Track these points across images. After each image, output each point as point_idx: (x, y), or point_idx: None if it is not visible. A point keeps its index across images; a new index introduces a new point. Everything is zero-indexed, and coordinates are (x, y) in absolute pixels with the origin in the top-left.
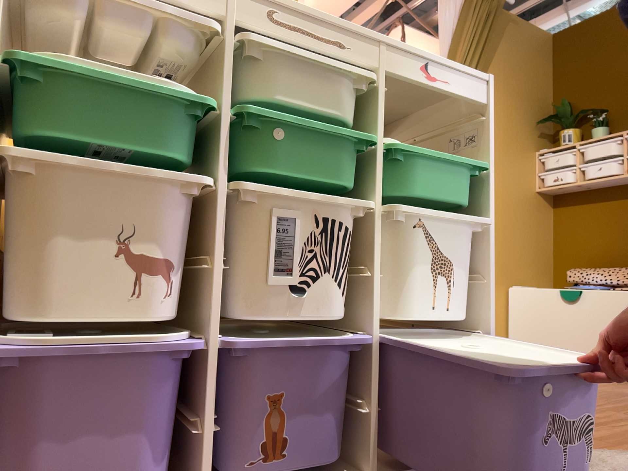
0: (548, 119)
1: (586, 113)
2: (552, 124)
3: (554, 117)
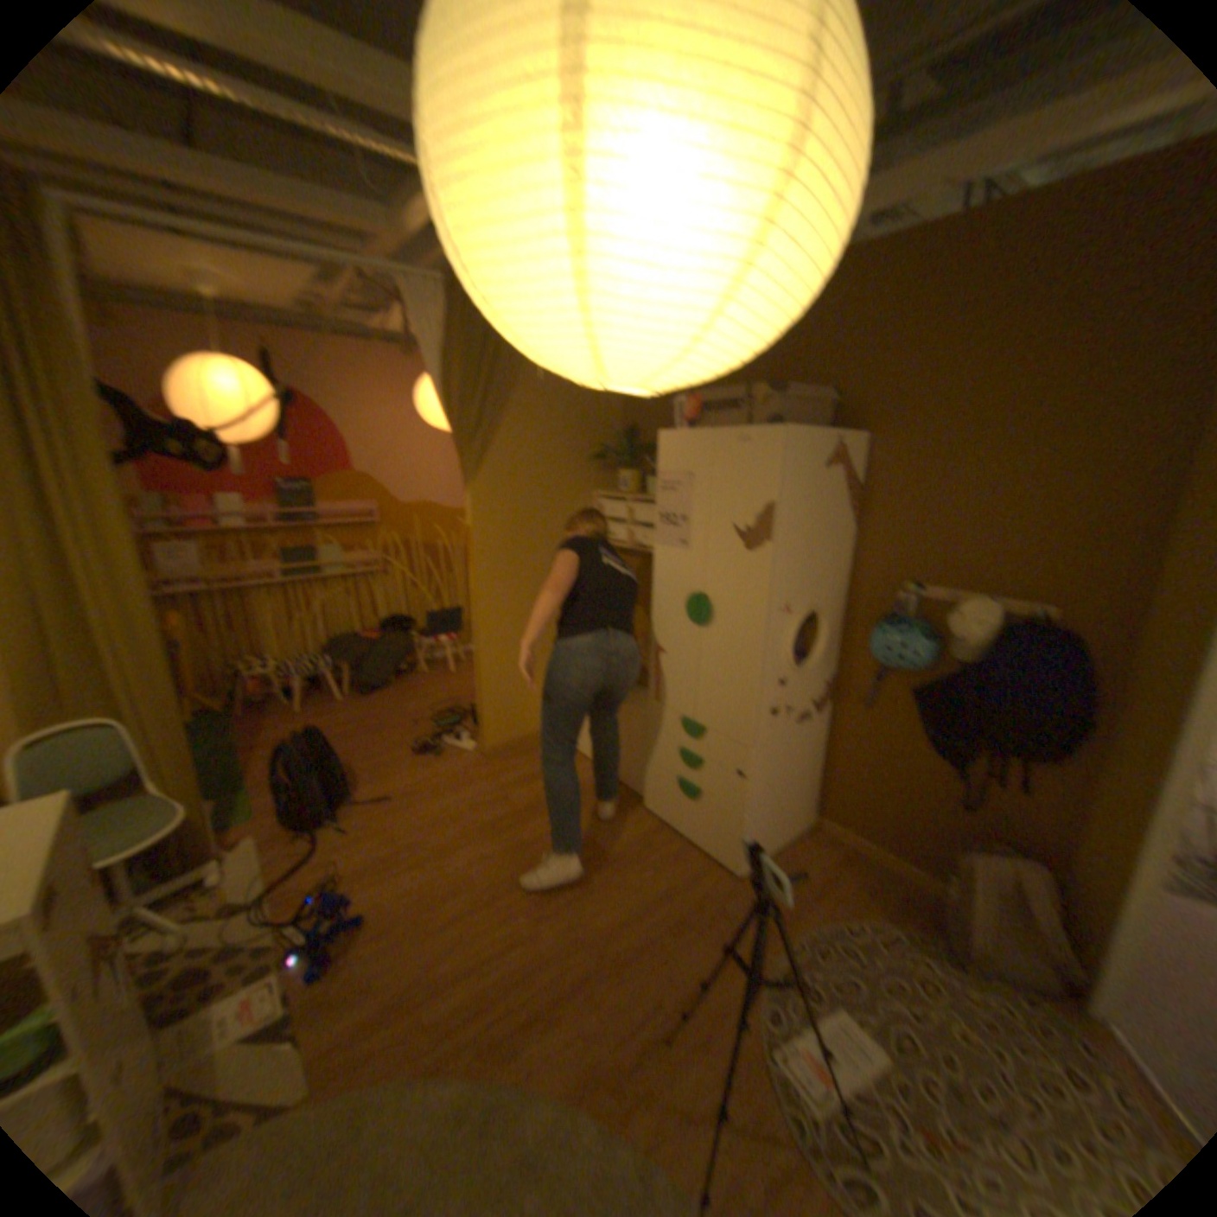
0: (613, 453)
1: (653, 452)
2: (615, 461)
3: (616, 454)
